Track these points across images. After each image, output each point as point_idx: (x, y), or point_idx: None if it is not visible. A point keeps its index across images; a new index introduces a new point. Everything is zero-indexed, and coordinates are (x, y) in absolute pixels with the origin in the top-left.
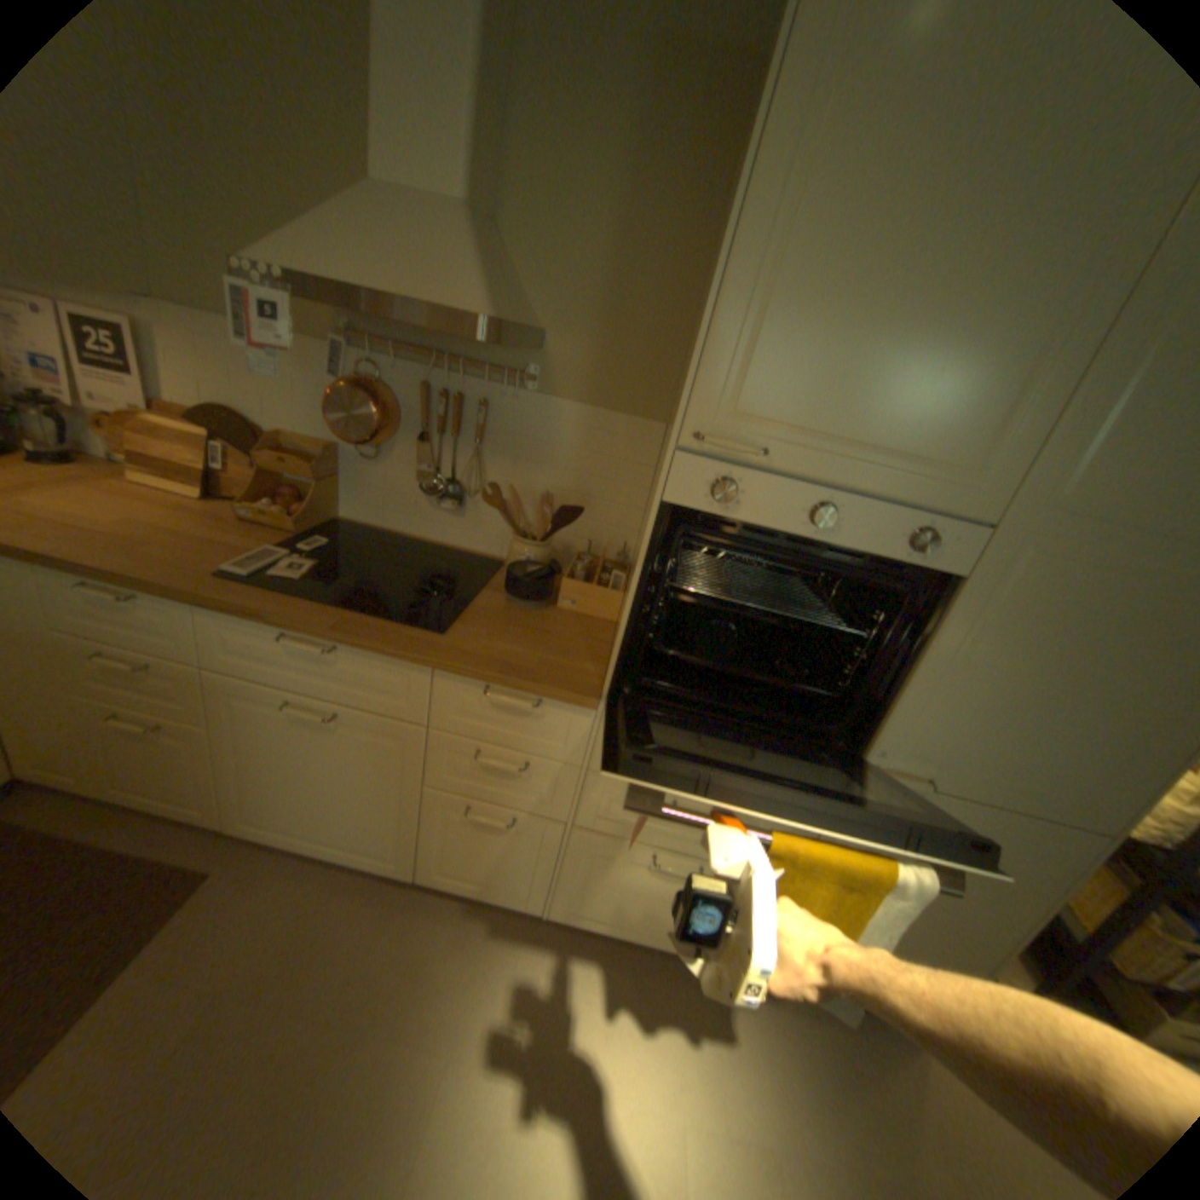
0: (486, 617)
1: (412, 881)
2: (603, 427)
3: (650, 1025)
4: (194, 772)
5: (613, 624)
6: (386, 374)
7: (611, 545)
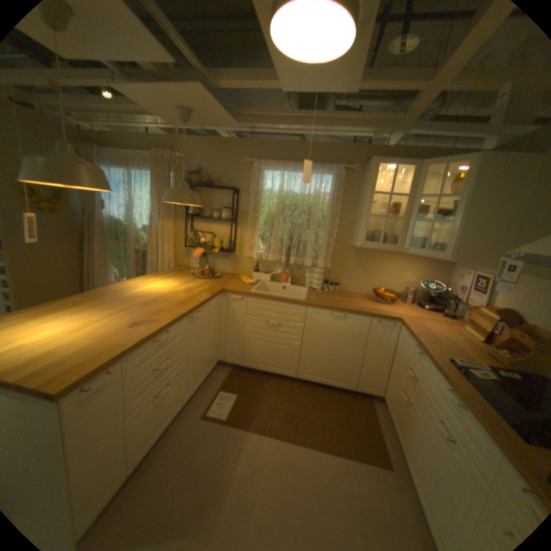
0: None
1: None
2: None
3: None
4: (411, 429)
5: None
6: None
7: None
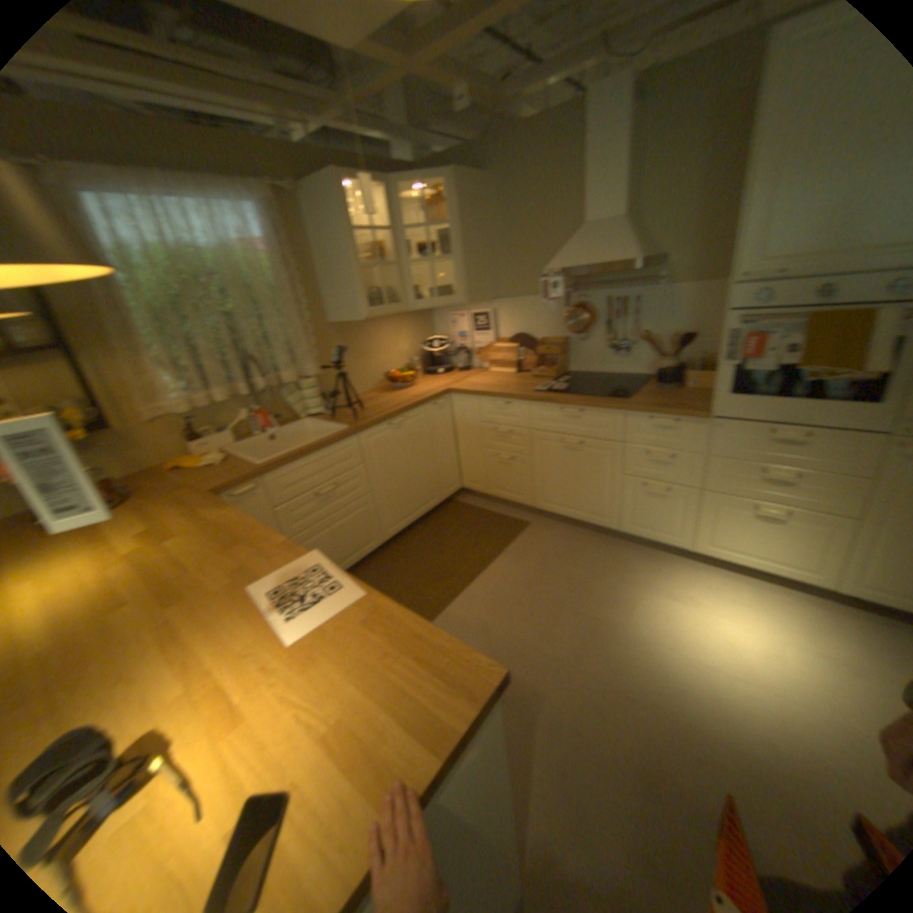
0: (645, 394)
1: (616, 530)
2: (702, 291)
3: (762, 606)
4: (522, 478)
5: (718, 391)
6: (587, 300)
7: (715, 354)
